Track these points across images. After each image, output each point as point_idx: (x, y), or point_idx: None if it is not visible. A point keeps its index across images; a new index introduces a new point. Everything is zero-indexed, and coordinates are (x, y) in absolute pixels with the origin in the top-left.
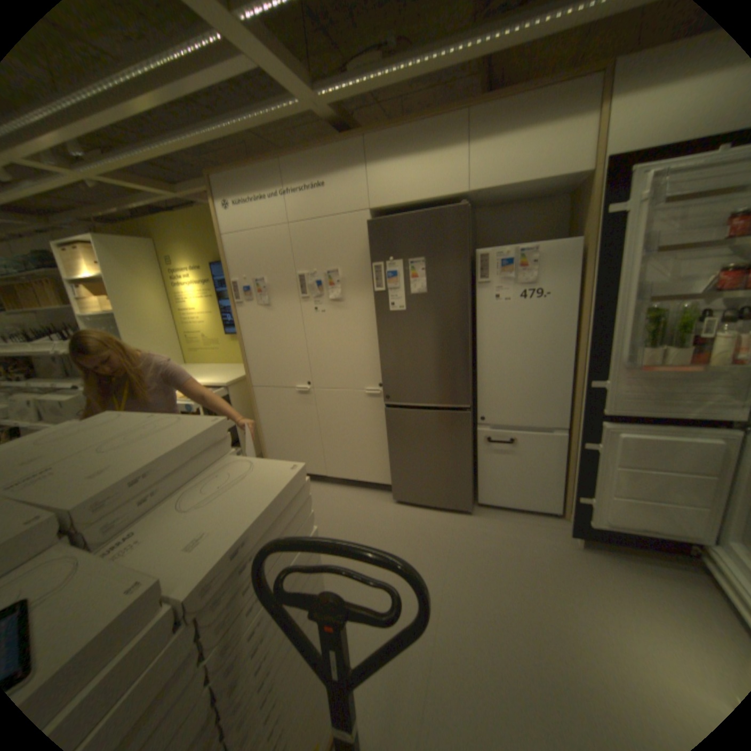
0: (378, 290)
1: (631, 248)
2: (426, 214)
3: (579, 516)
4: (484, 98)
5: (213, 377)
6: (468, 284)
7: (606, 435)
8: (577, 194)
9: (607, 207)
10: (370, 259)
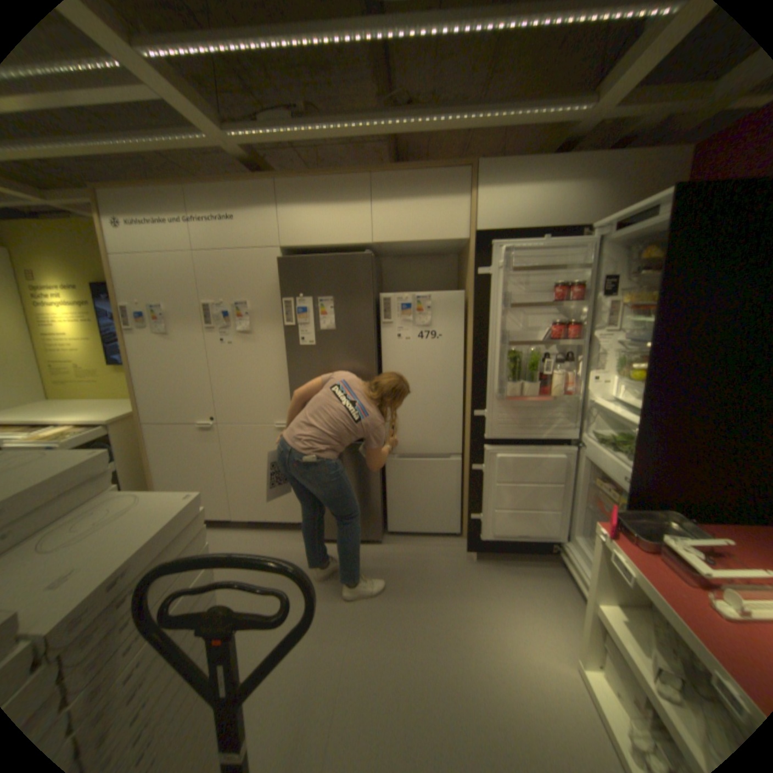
0: (288, 325)
1: (495, 303)
2: (334, 258)
3: (471, 531)
4: (383, 168)
5: (88, 414)
6: (372, 323)
7: (487, 456)
8: (461, 255)
9: (479, 269)
10: (280, 293)
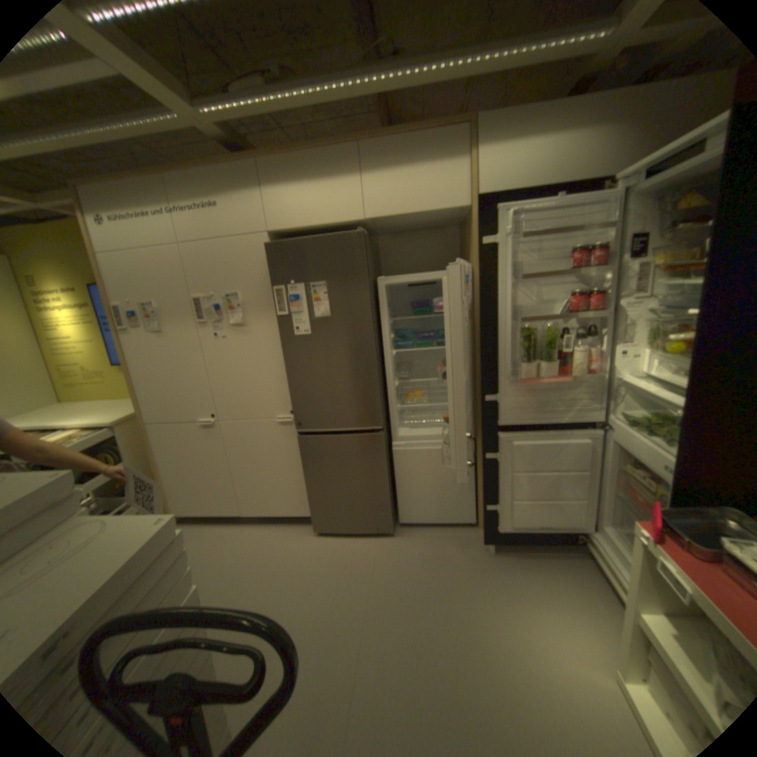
0: (281, 314)
1: (503, 275)
2: (325, 239)
3: (488, 522)
4: (371, 134)
5: (95, 416)
6: (370, 307)
7: (501, 444)
8: (463, 226)
9: (483, 238)
10: (271, 282)
